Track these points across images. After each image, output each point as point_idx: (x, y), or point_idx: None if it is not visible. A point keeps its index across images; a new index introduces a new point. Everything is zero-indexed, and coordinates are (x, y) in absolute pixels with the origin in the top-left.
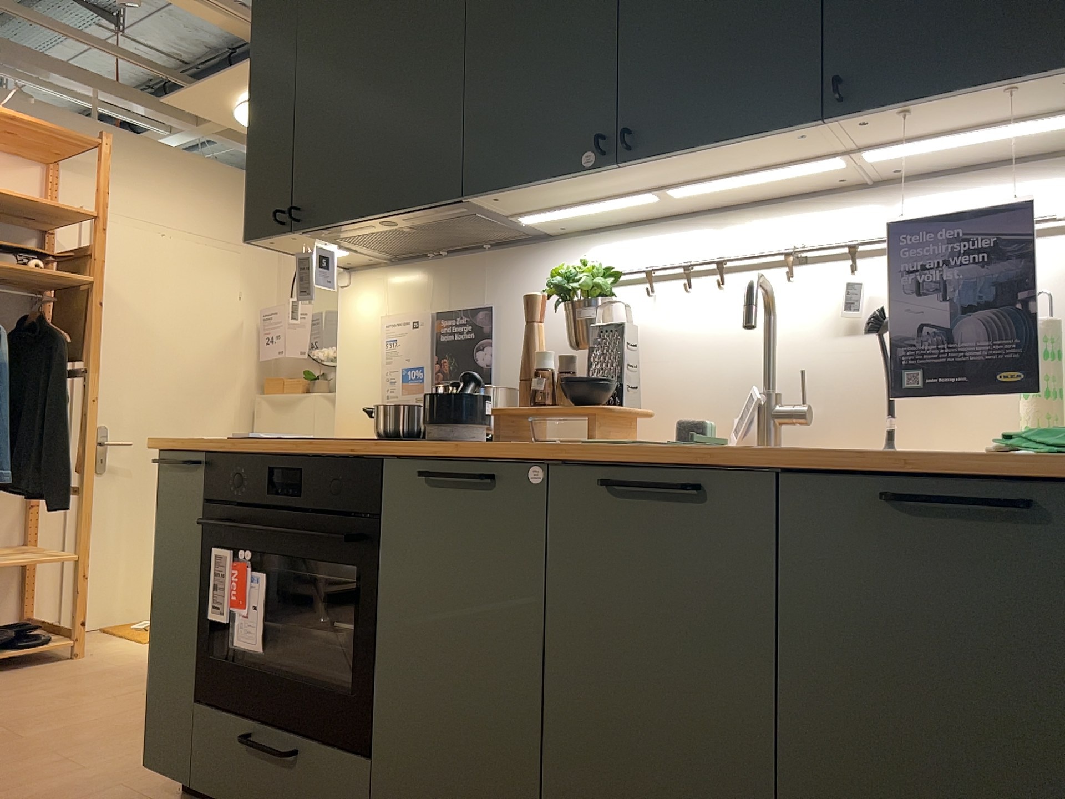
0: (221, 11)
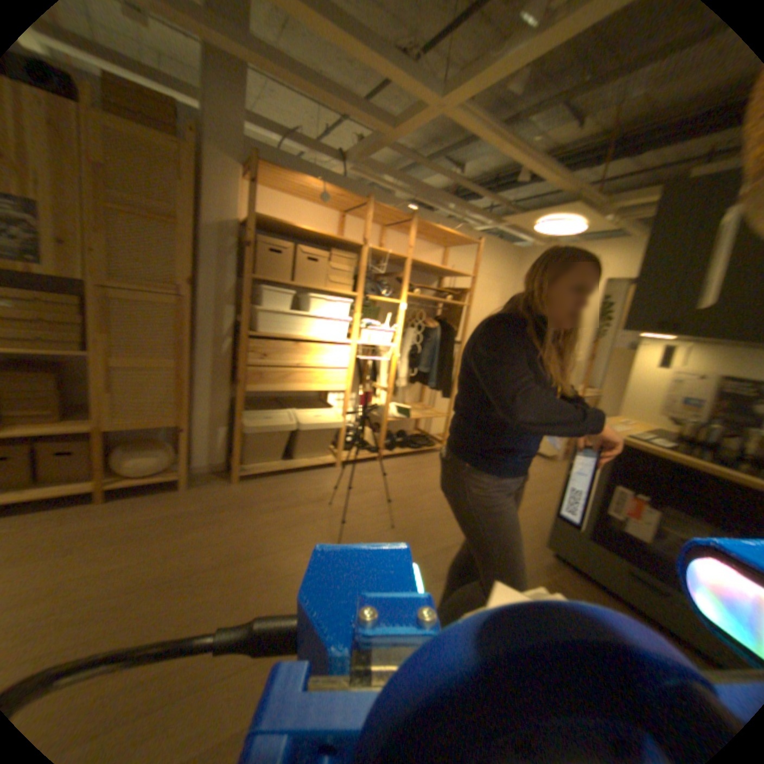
0: (568, 177)
